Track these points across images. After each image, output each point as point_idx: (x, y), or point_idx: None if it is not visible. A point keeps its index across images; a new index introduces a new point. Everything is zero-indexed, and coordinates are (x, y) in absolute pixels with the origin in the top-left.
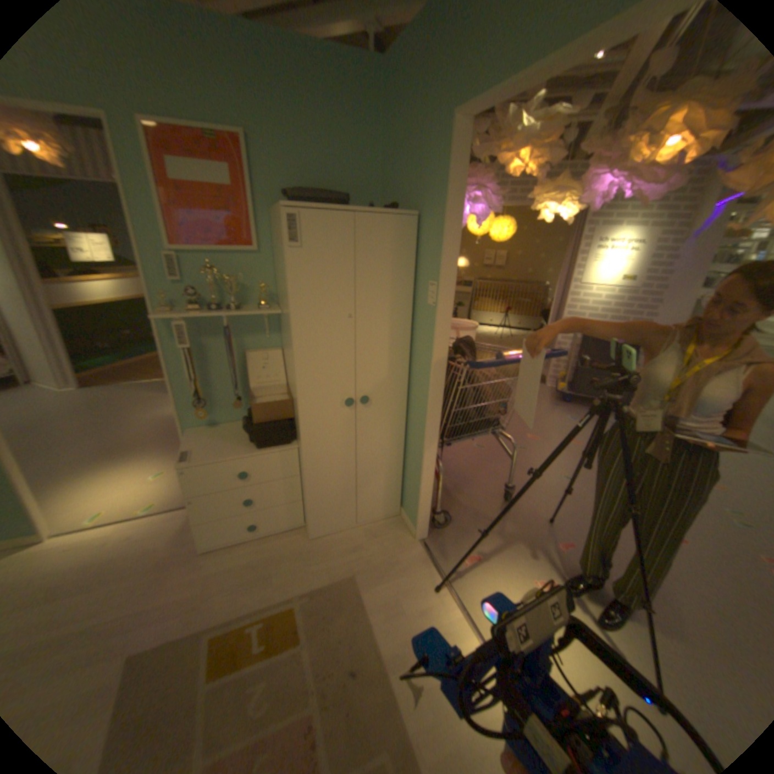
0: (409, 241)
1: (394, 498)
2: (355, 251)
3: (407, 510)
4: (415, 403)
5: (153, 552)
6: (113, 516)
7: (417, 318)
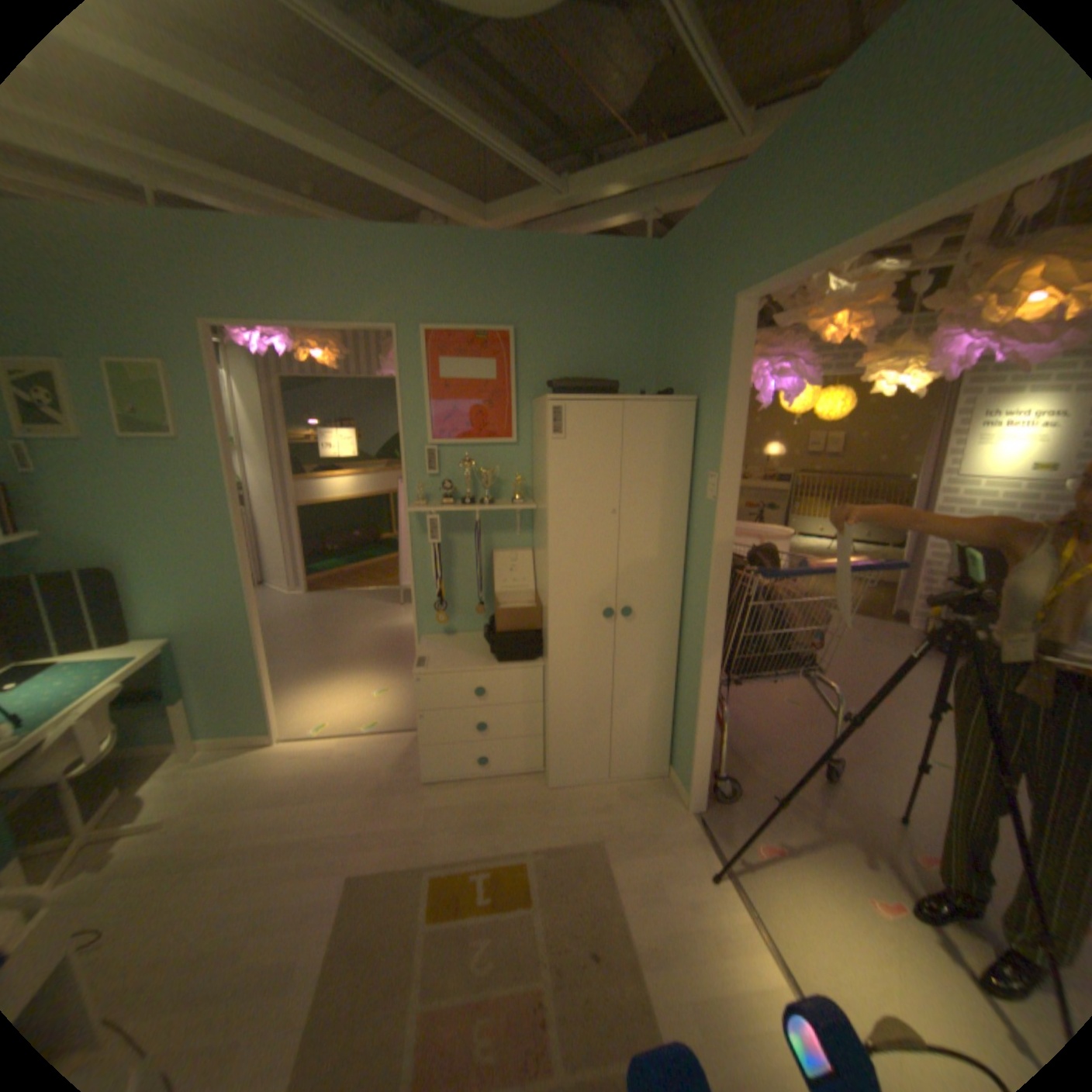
0: (686, 429)
1: (662, 750)
2: (623, 442)
3: (680, 769)
4: (692, 621)
5: (377, 773)
6: (338, 729)
7: (695, 516)
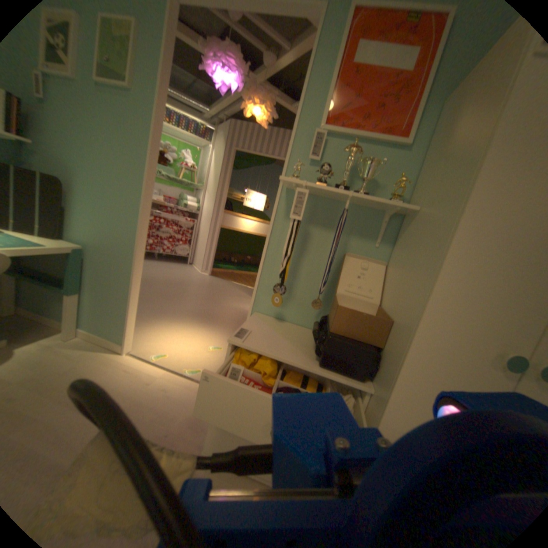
0: None
1: None
2: None
3: None
4: None
5: (173, 421)
6: (172, 364)
7: None
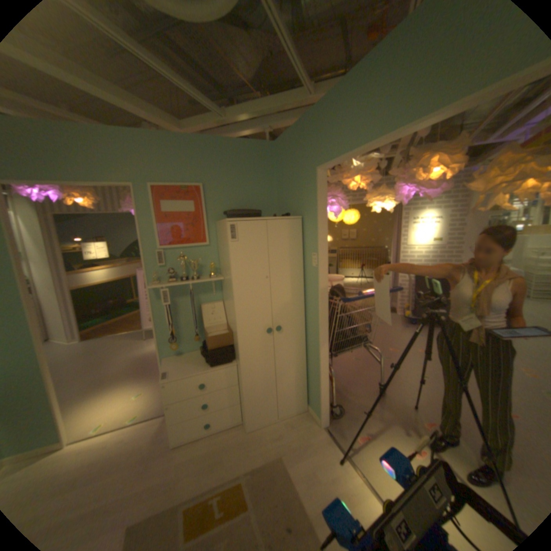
0: (298, 232)
1: (304, 398)
2: (269, 240)
3: (314, 406)
4: (312, 328)
5: (141, 448)
6: (111, 425)
7: (307, 275)
